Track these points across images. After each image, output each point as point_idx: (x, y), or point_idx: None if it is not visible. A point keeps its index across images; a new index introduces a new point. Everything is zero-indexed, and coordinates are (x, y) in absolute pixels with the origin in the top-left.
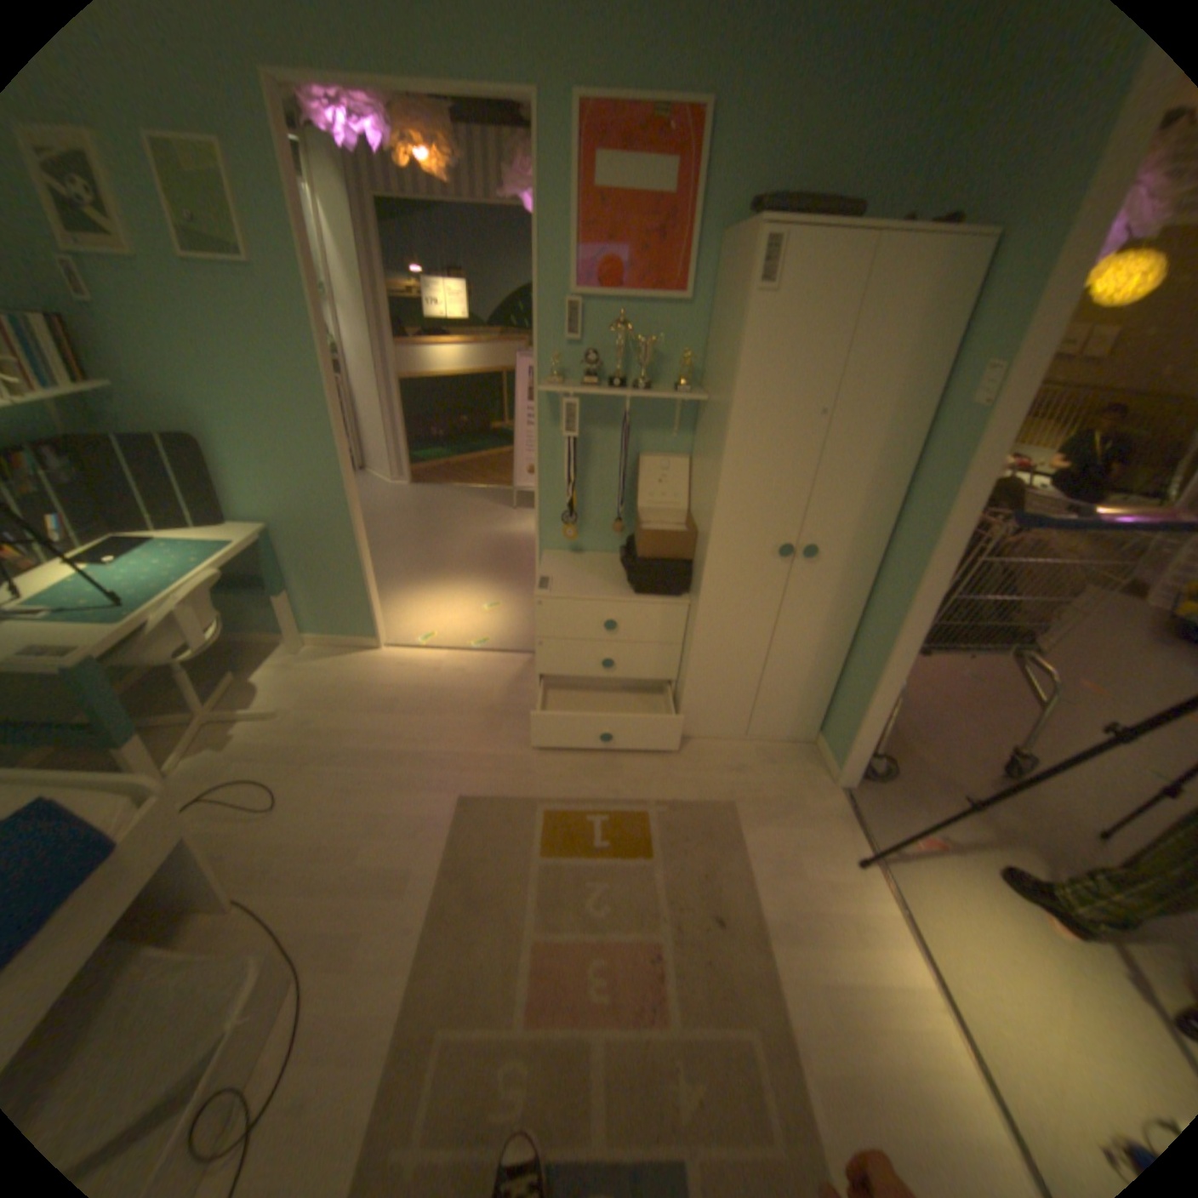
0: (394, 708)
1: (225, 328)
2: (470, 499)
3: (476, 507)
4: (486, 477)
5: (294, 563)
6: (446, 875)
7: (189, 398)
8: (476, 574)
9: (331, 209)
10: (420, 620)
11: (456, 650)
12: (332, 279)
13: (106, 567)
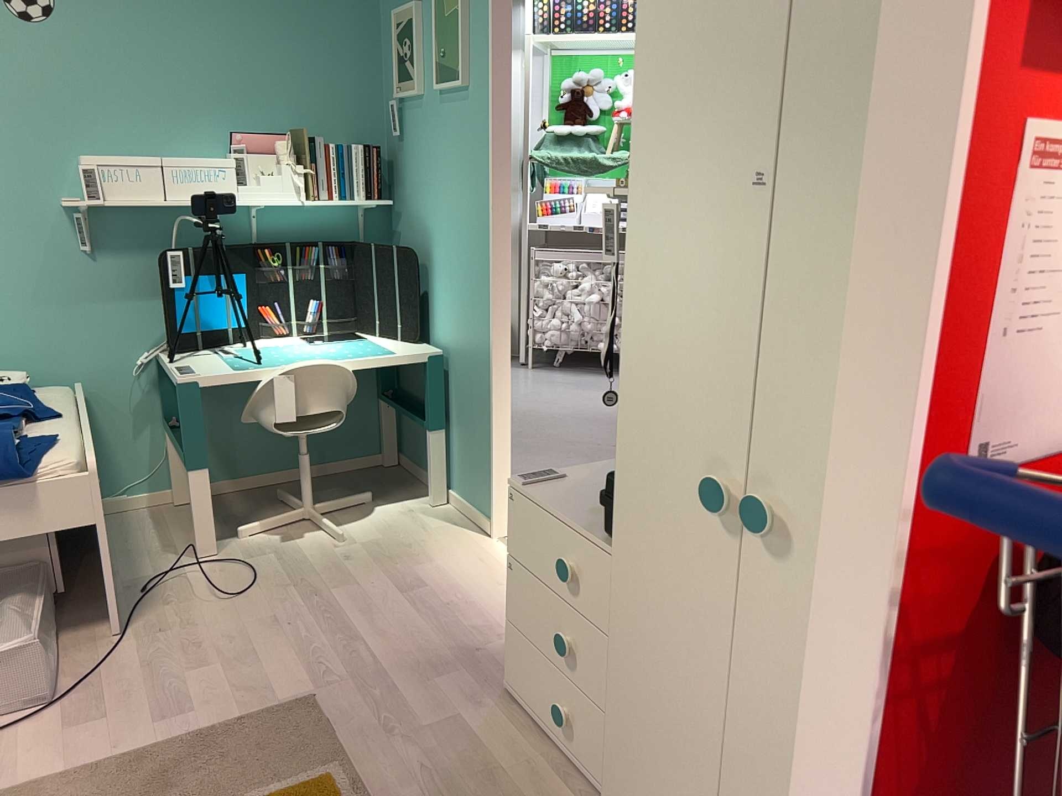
0: (411, 591)
1: (451, 150)
2: None
3: None
4: None
5: (456, 401)
6: (193, 737)
7: (429, 217)
8: None
9: None
10: None
11: None
12: None
13: (309, 346)
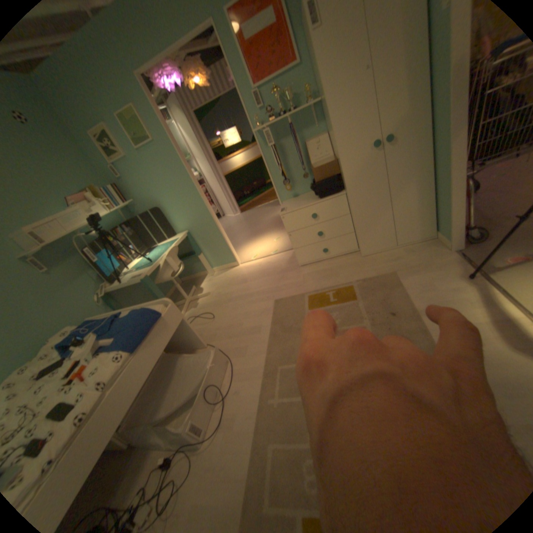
0: (247, 280)
1: (154, 165)
2: (263, 208)
3: (265, 210)
4: (268, 199)
5: (201, 241)
6: (273, 323)
7: (153, 195)
8: (269, 231)
9: (182, 124)
10: (251, 252)
11: (266, 257)
12: (191, 149)
13: (147, 255)
